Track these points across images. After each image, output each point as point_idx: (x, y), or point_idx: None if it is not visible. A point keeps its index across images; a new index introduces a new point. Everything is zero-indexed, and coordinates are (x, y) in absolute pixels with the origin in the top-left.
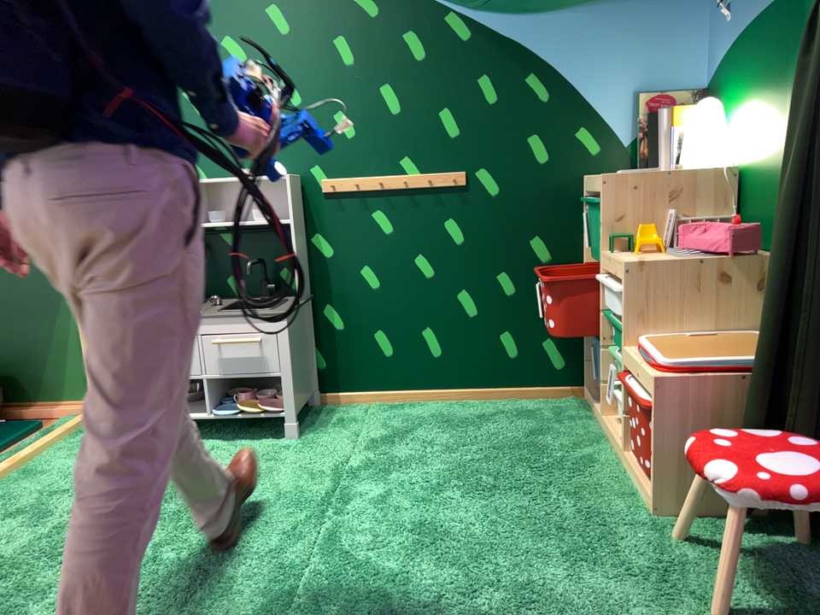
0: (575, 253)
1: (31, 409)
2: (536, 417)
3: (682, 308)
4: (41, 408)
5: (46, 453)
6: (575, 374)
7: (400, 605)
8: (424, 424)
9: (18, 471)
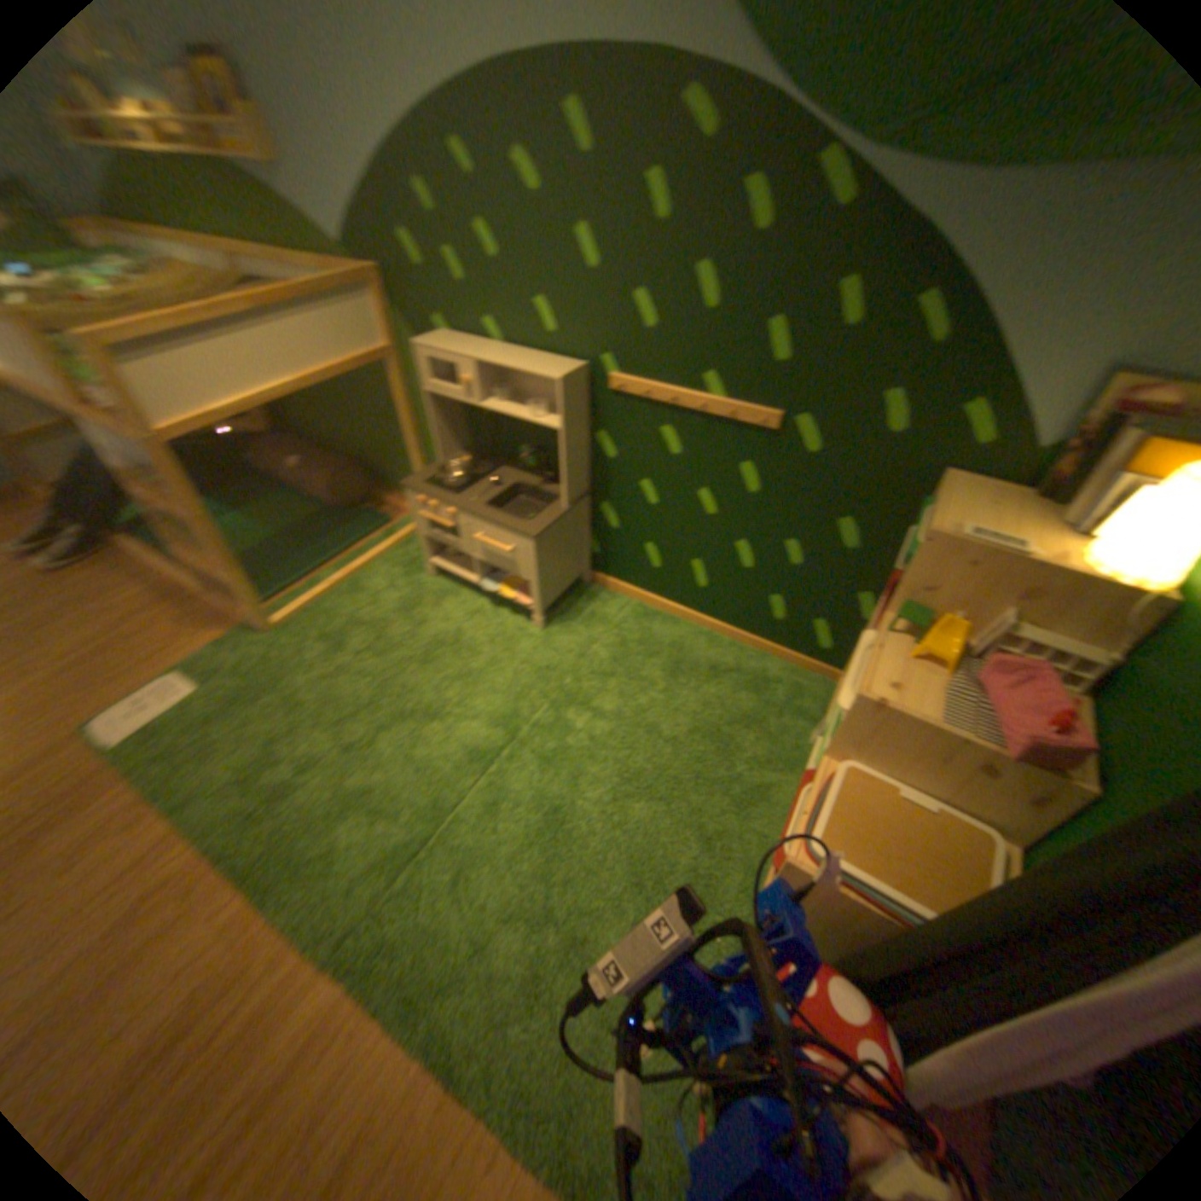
0: (893, 556)
1: (393, 500)
2: (767, 695)
3: (913, 769)
4: (399, 501)
5: (379, 564)
6: (839, 663)
7: (483, 899)
8: (657, 658)
9: (354, 581)
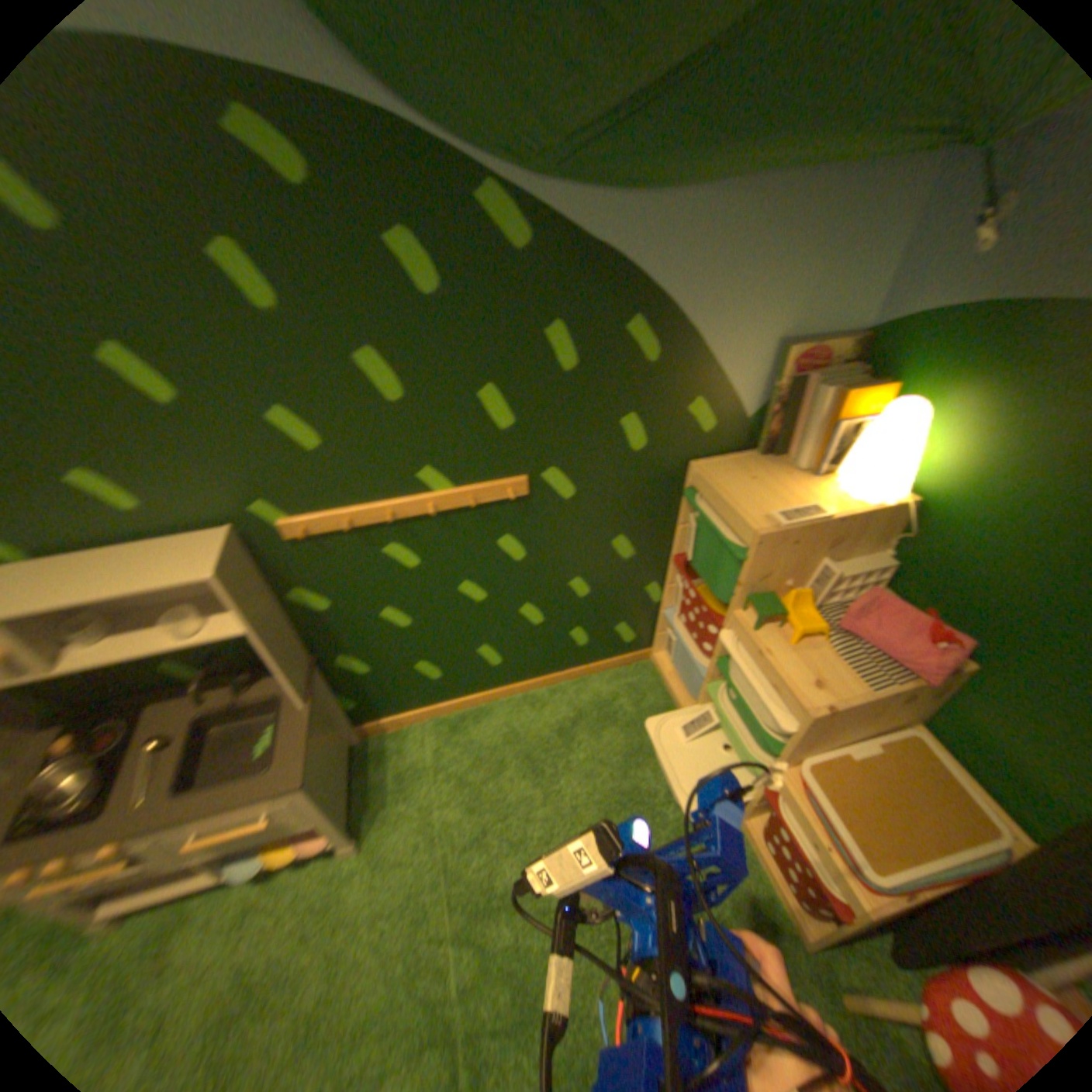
0: (665, 546)
1: None
2: (619, 717)
3: (856, 734)
4: None
5: None
6: (646, 644)
7: None
8: (506, 766)
9: None
